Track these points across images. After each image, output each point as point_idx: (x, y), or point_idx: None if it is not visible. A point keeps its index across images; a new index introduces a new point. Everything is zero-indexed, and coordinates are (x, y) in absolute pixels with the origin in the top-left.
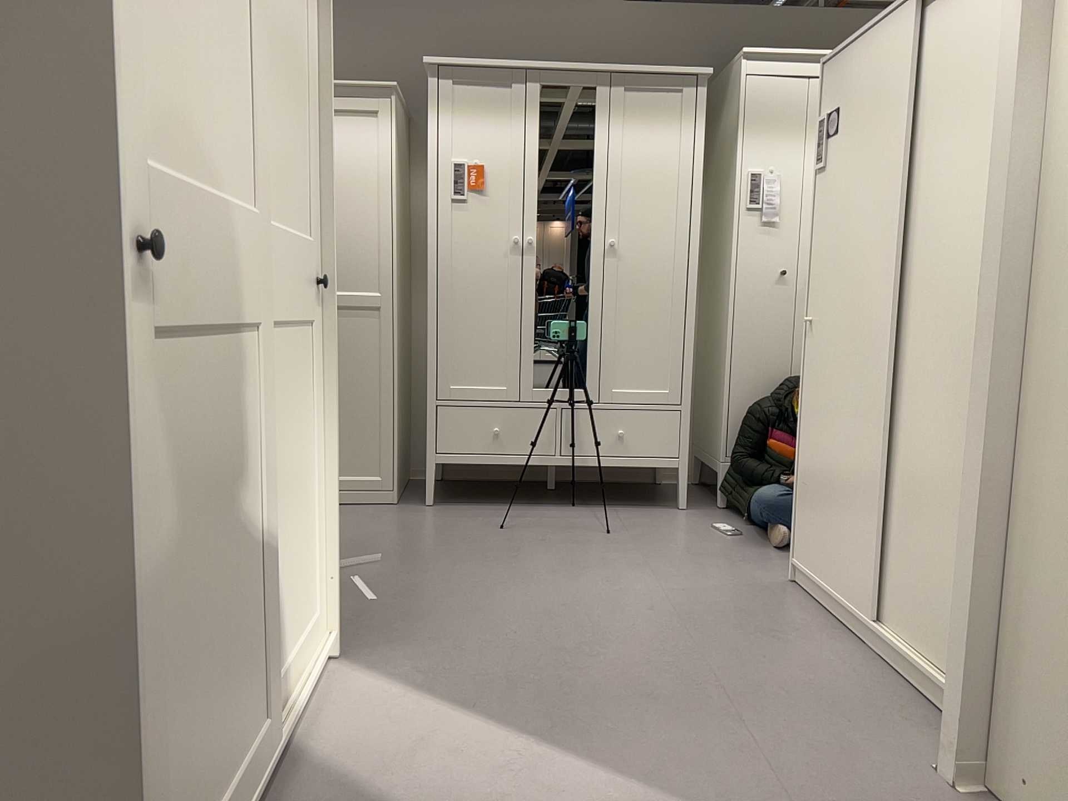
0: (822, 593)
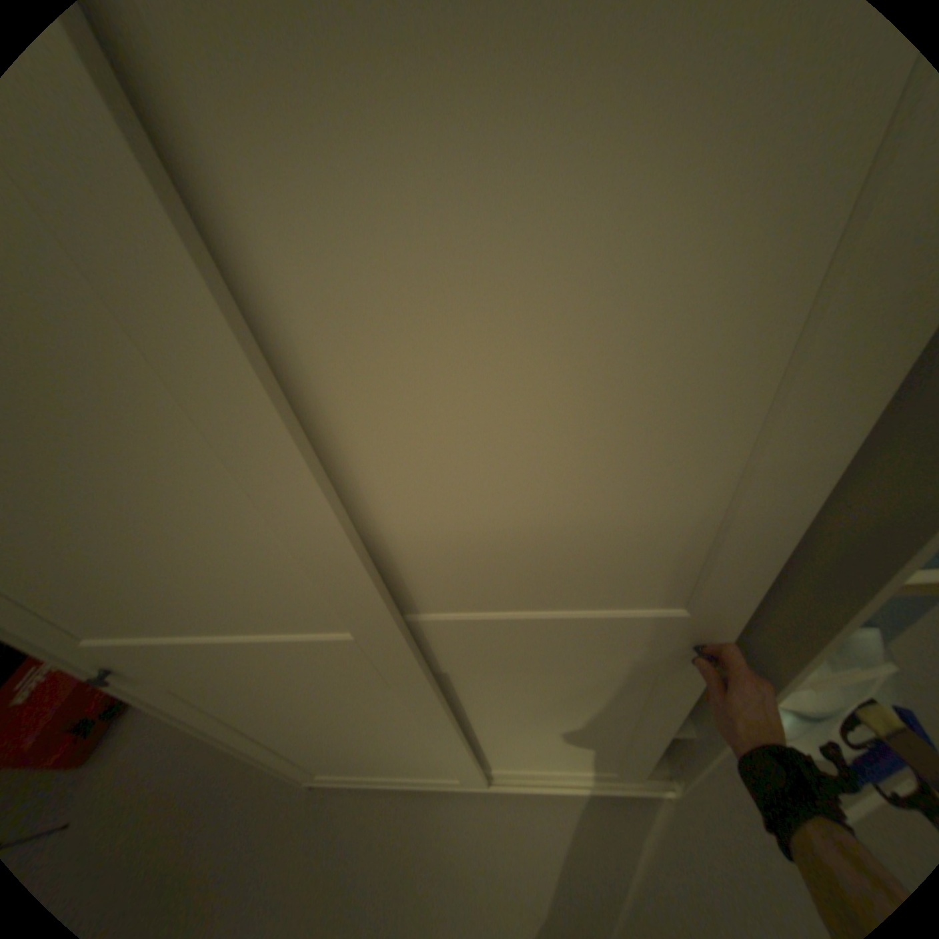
0: None
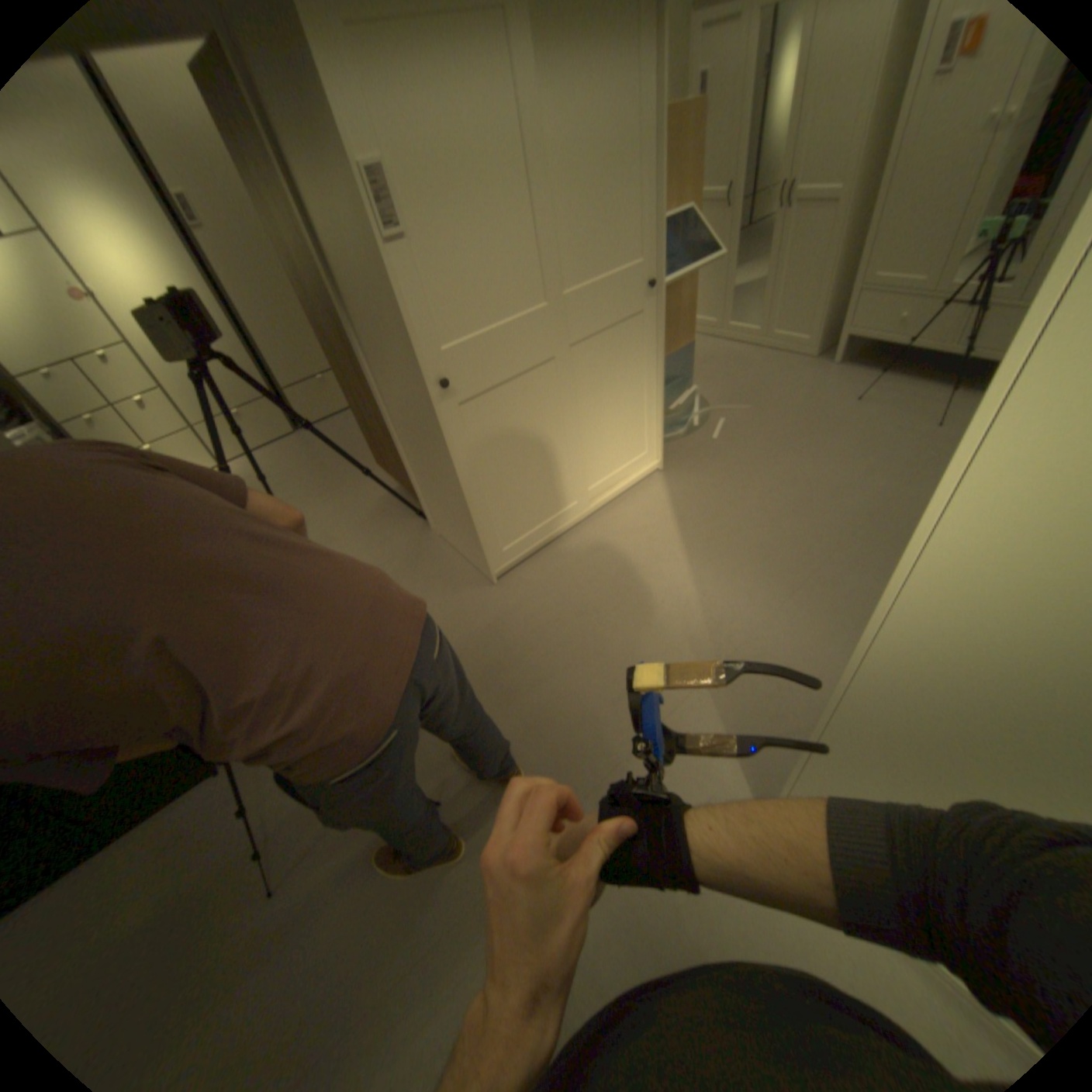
0: None
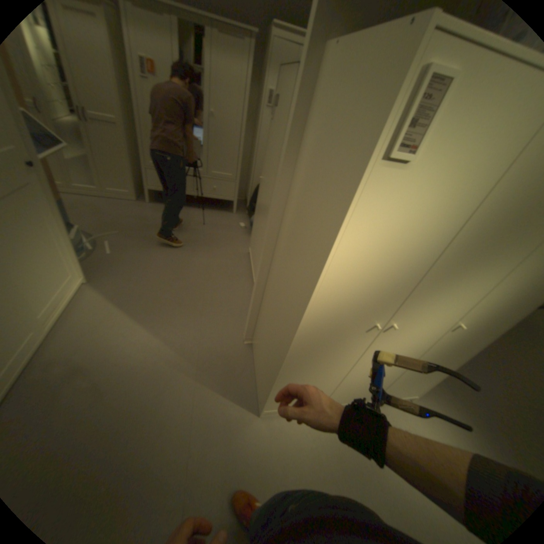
0: (250, 262)
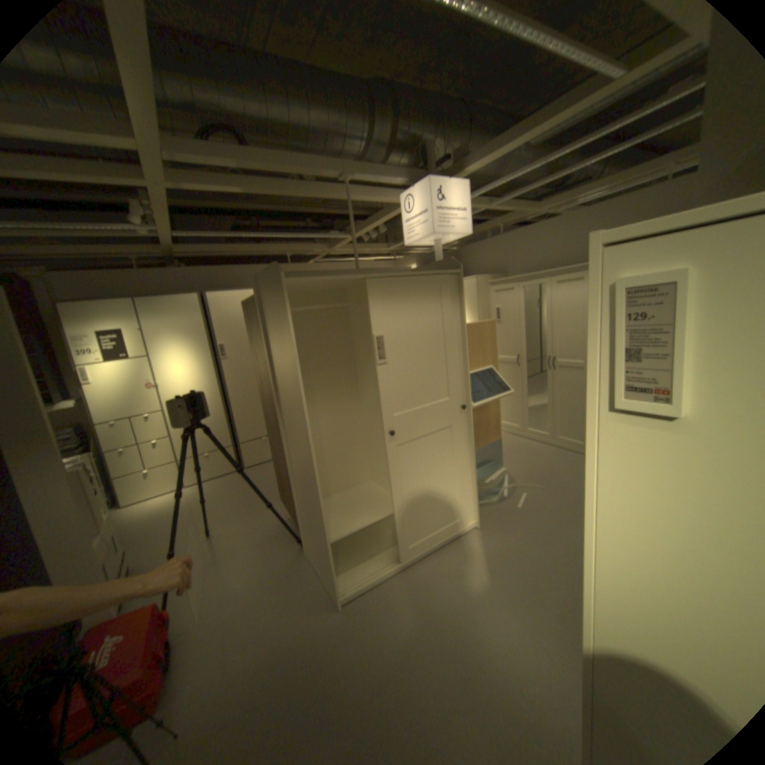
0: None
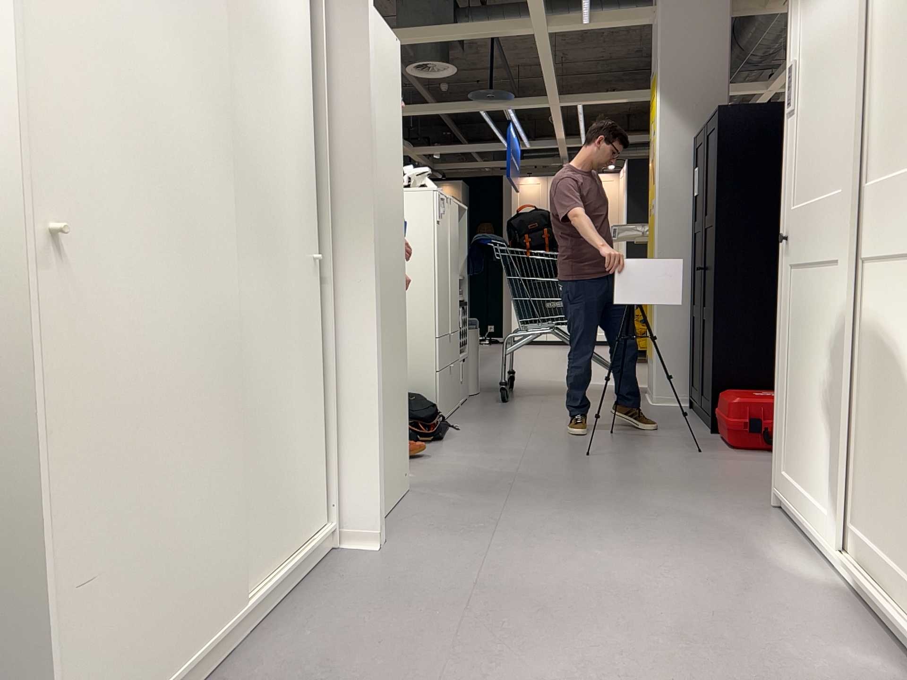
0: None
